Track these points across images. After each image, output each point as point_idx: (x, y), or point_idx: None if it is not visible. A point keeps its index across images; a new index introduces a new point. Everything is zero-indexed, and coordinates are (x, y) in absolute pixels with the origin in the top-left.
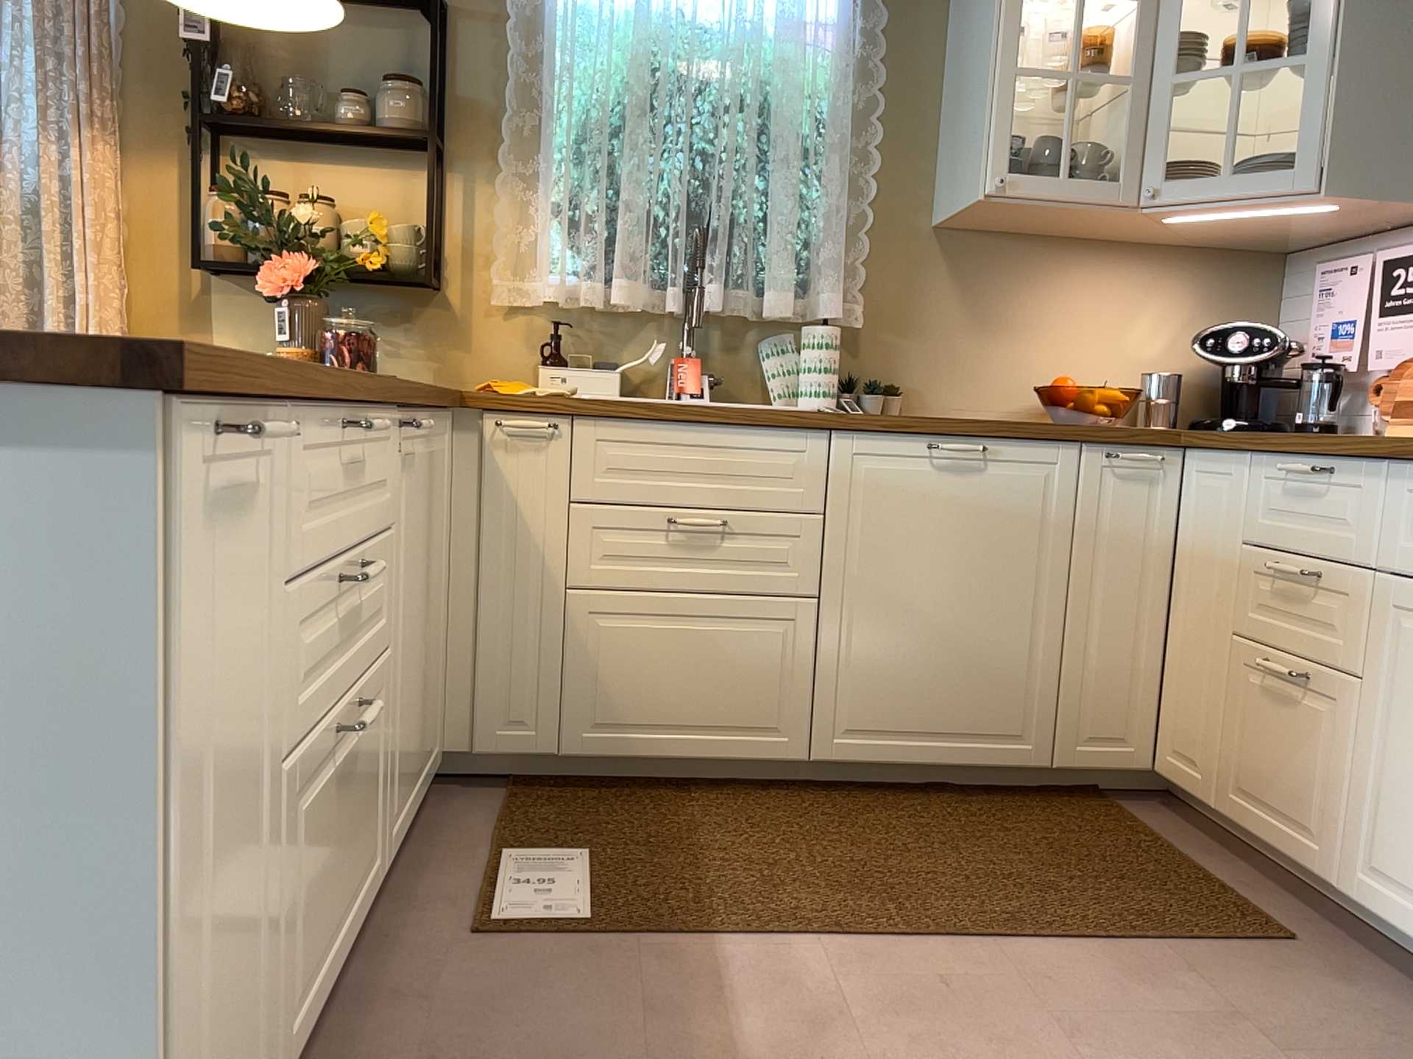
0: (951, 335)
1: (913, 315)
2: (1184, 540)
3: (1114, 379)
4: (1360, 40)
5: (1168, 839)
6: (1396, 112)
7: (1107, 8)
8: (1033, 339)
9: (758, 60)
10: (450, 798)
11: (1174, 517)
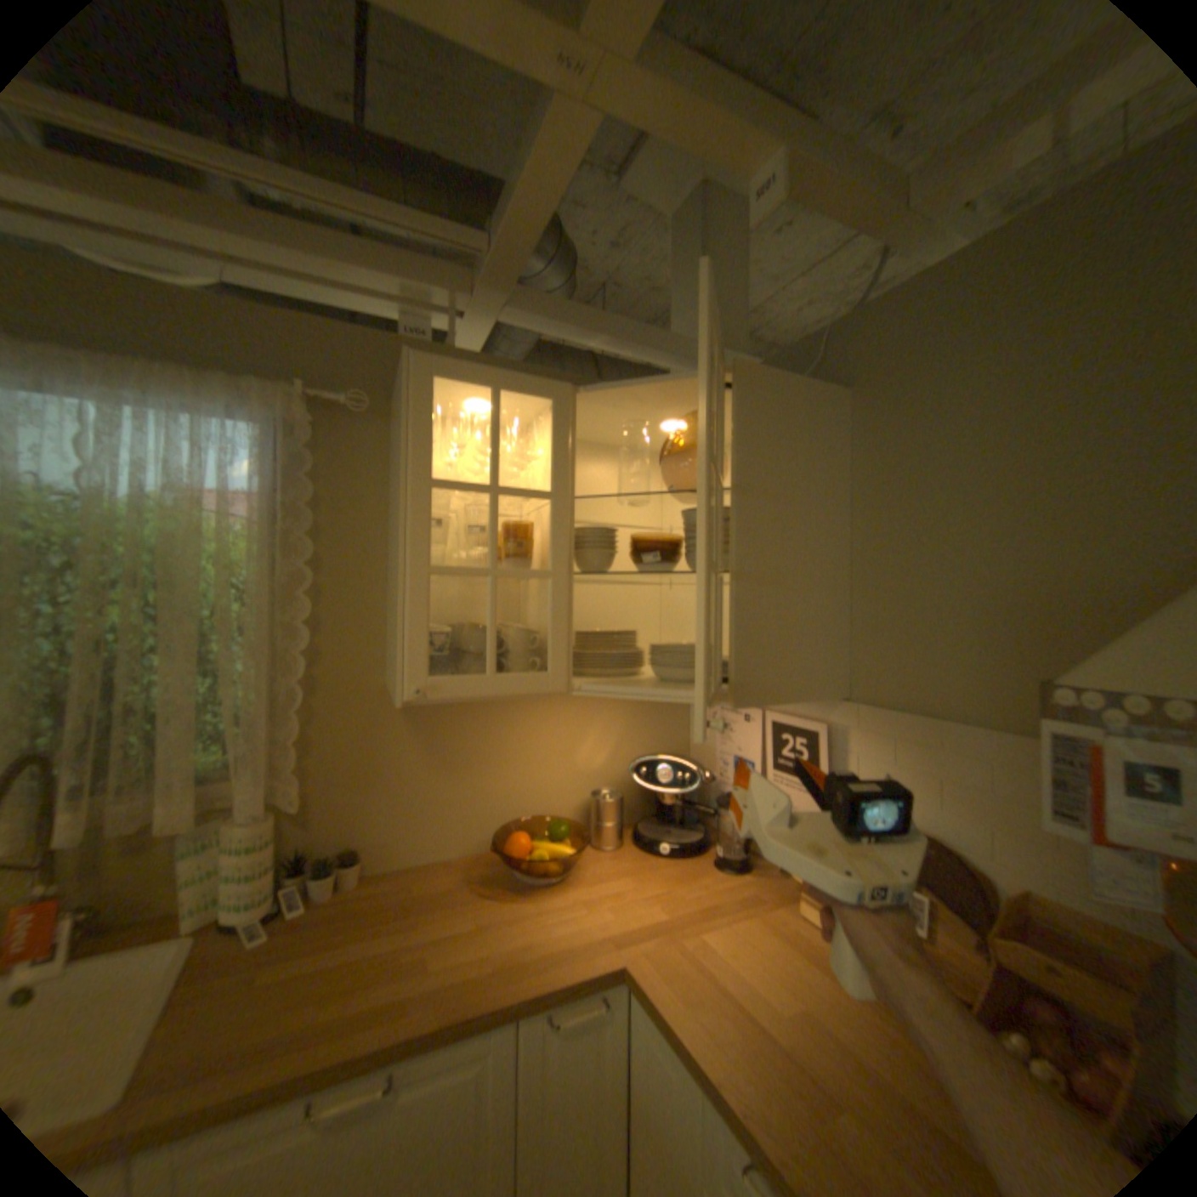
0: (412, 785)
1: (369, 773)
2: (636, 1090)
3: (568, 794)
4: (750, 561)
5: None
6: (785, 625)
7: (530, 496)
8: (493, 774)
9: (137, 534)
10: None
11: (623, 1057)
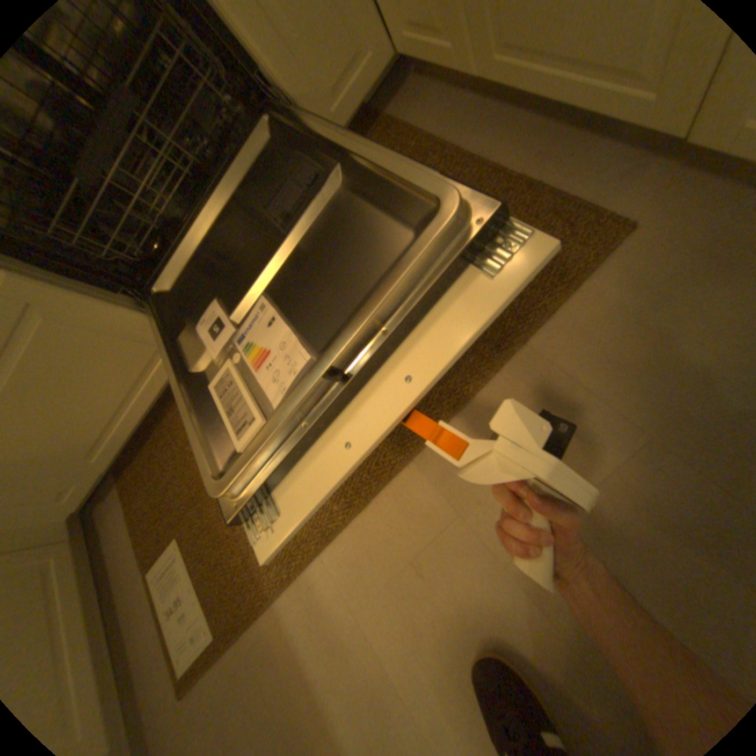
0: None
1: None
2: None
3: None
4: None
5: (445, 135)
6: None
7: None
8: None
9: None
10: (101, 522)
11: None
